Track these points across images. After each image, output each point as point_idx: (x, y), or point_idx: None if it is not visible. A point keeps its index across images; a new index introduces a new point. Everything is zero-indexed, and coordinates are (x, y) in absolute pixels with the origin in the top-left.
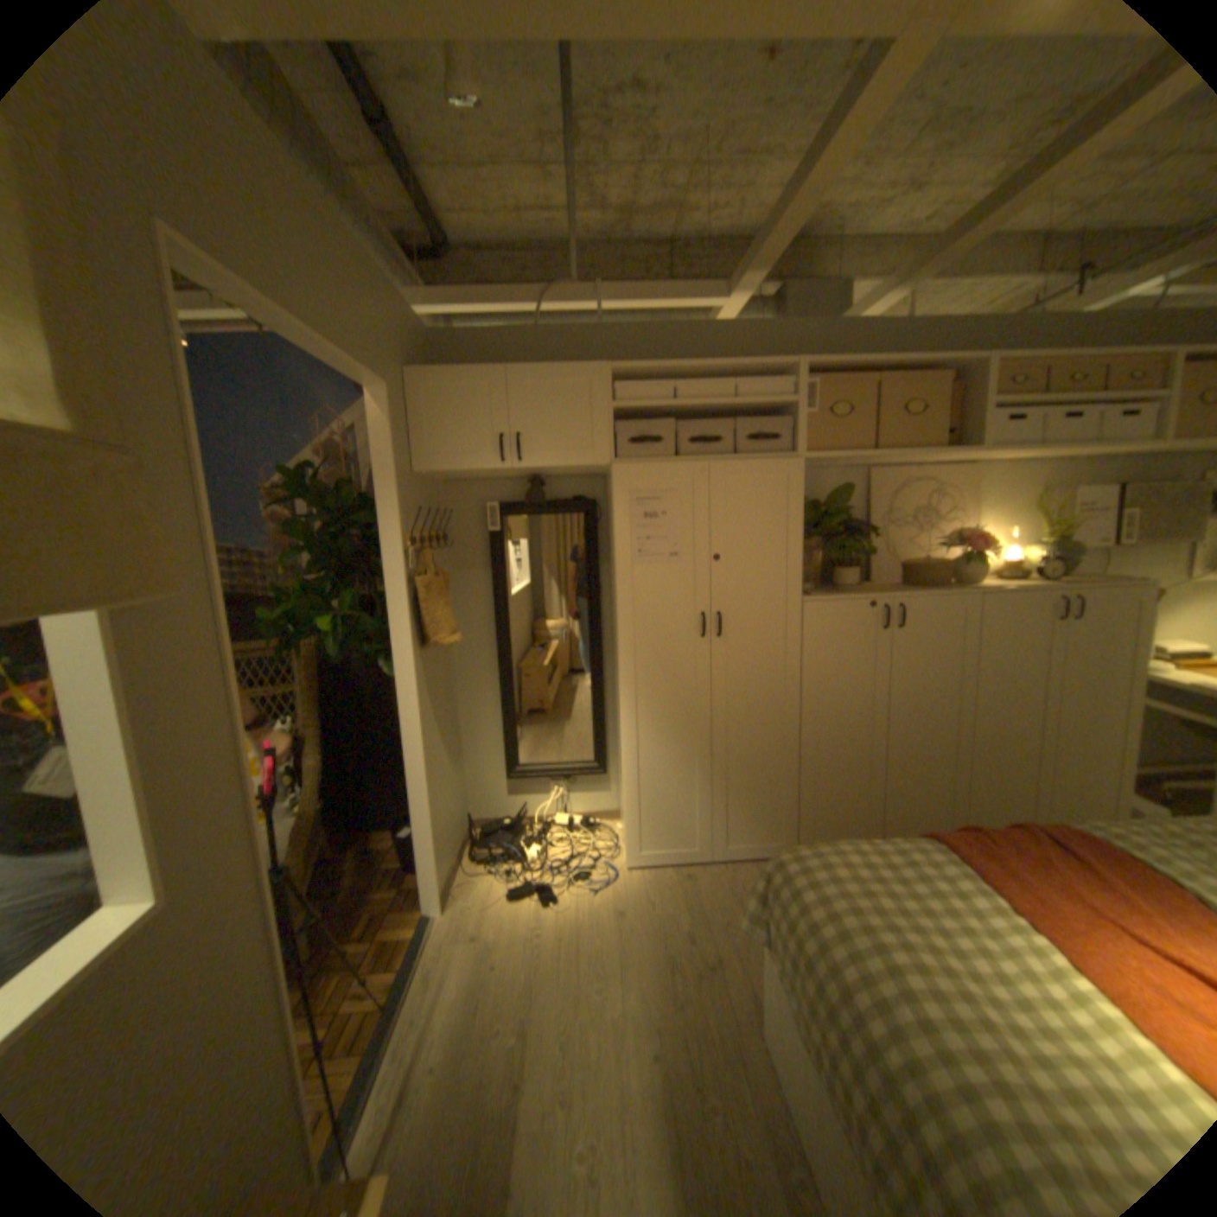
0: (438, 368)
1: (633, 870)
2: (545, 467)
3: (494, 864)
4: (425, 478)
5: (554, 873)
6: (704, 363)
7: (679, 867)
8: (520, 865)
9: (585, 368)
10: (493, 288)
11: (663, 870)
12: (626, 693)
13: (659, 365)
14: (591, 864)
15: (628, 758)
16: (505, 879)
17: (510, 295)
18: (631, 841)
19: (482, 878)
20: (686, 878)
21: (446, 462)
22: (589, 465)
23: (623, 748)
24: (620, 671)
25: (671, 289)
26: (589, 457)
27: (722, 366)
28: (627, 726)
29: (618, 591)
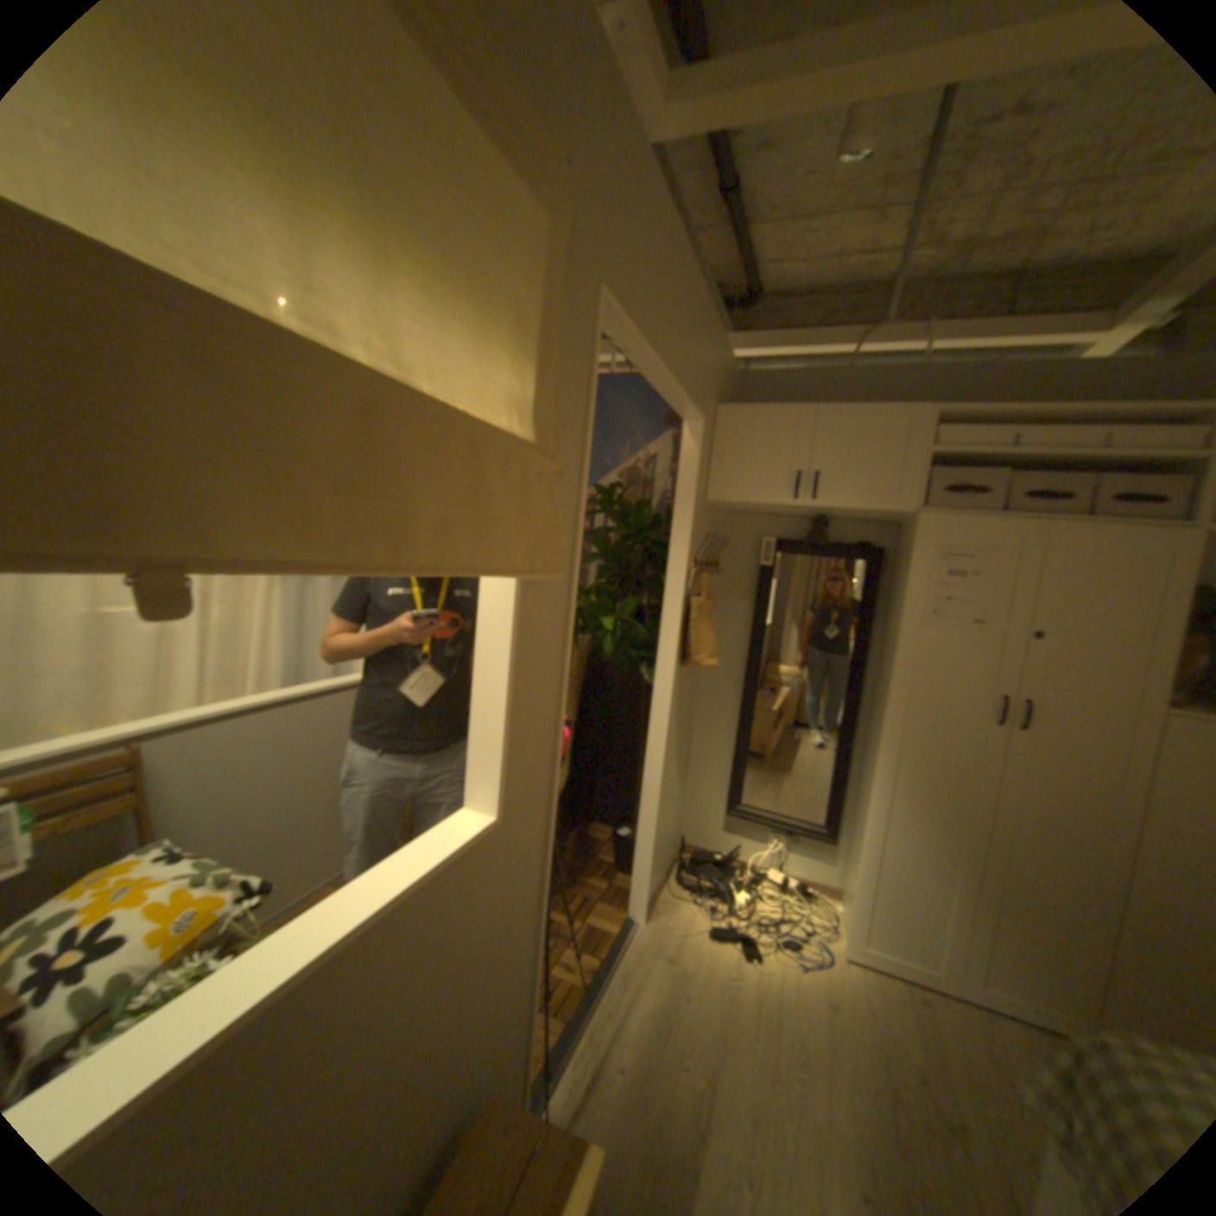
0: (751, 407)
1: (854, 967)
2: (841, 509)
3: (701, 897)
4: (714, 508)
5: (762, 933)
6: (1067, 408)
7: (914, 988)
8: (727, 909)
9: (908, 410)
10: (813, 332)
11: (893, 983)
12: (887, 766)
13: (1003, 409)
14: (804, 940)
15: (875, 839)
16: (711, 918)
17: (830, 338)
18: (860, 934)
19: (689, 906)
20: (923, 1006)
21: (739, 495)
22: (893, 511)
23: (871, 825)
24: (885, 739)
25: (1028, 325)
26: (894, 503)
27: (1093, 411)
28: (881, 803)
29: (899, 651)
